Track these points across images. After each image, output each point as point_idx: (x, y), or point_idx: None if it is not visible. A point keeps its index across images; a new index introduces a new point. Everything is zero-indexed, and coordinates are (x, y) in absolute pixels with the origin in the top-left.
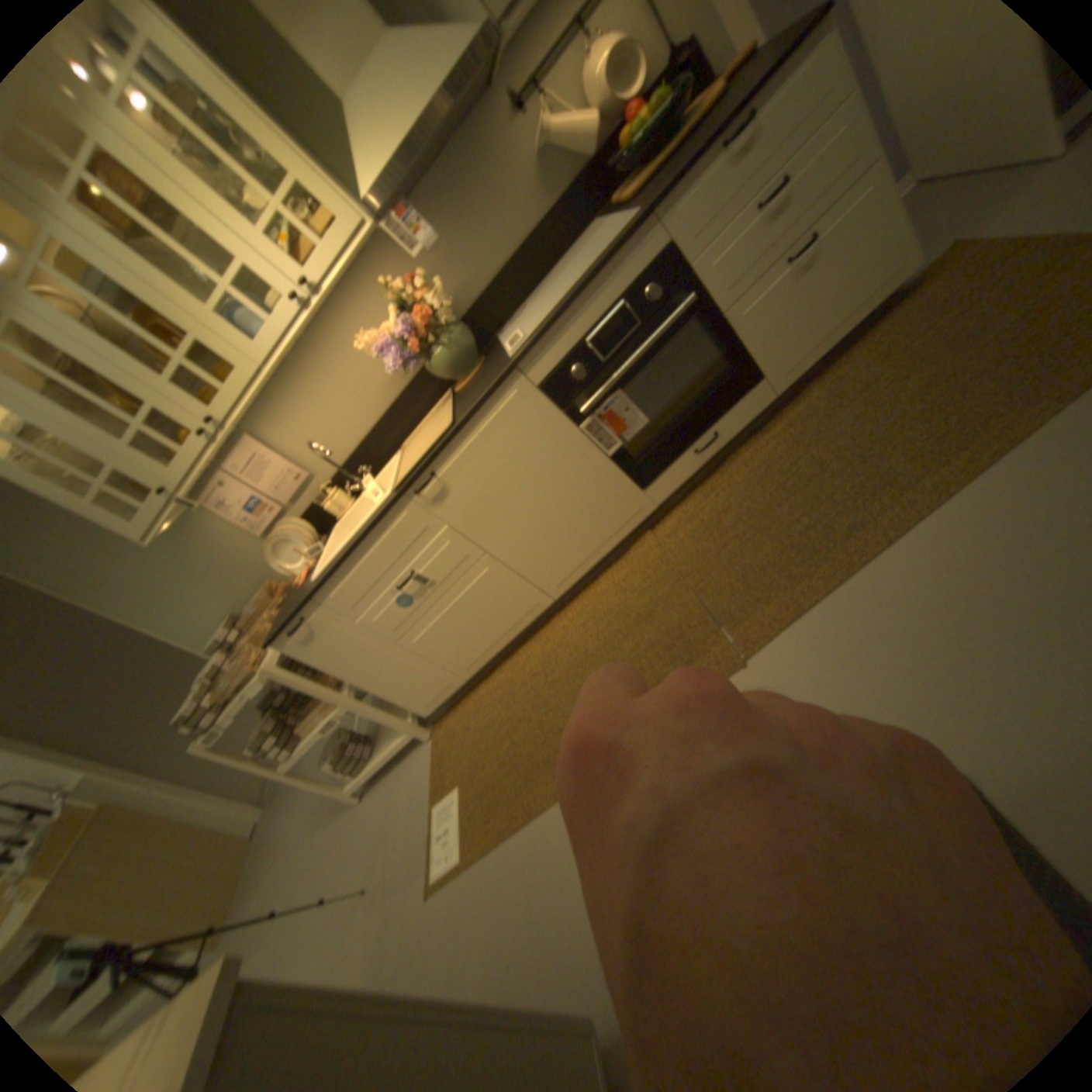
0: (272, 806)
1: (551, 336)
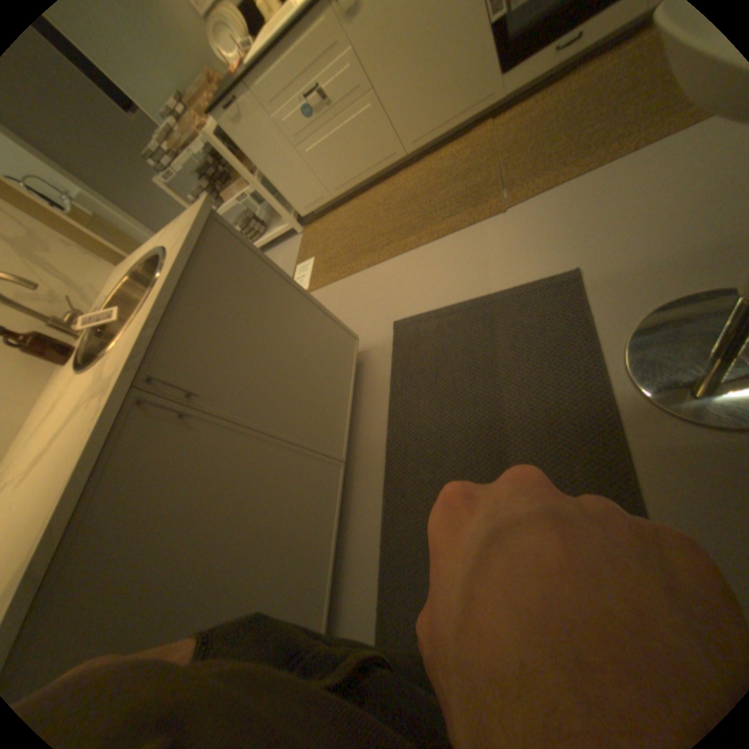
0: None
1: None
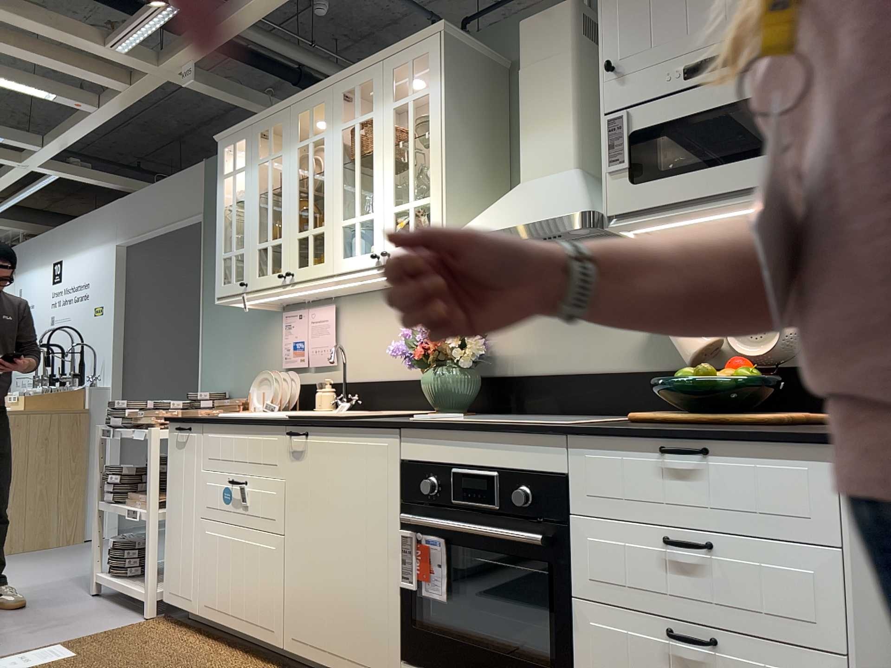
0: None
1: (433, 437)
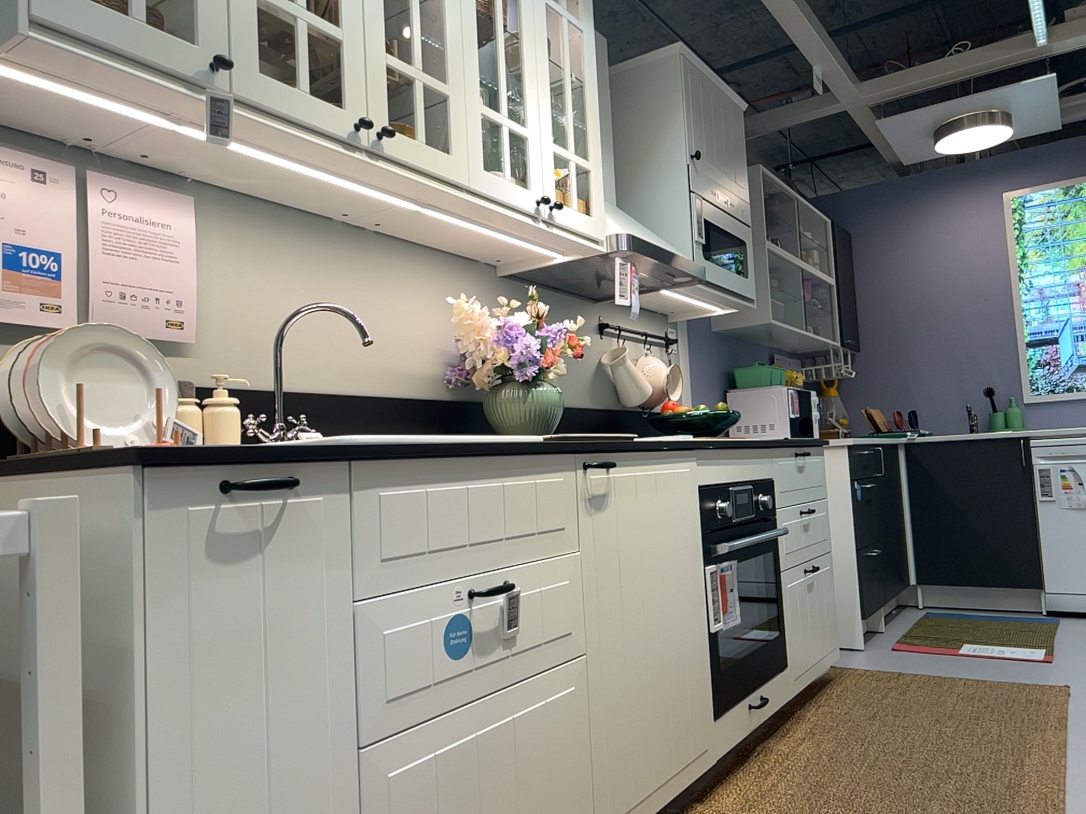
0: None
1: (718, 457)
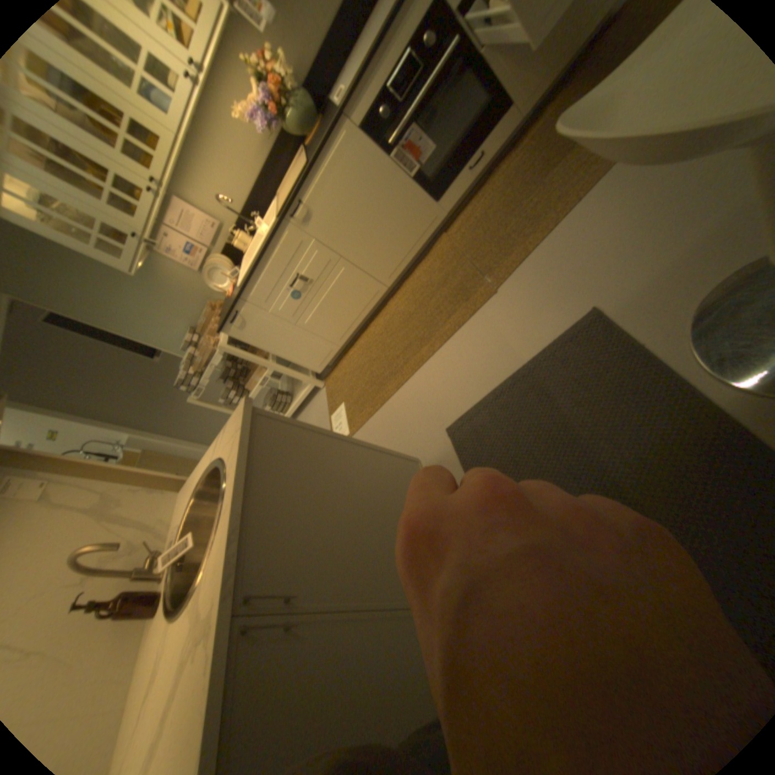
0: None
1: (364, 84)
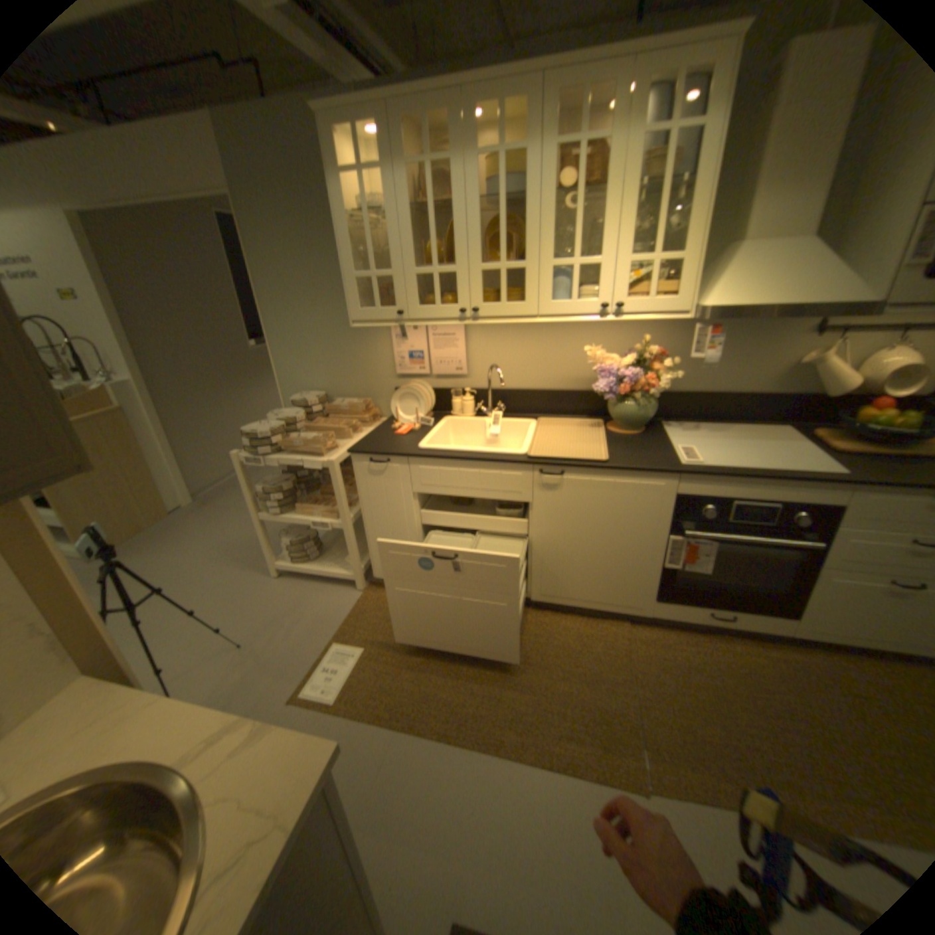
0: (199, 510)
1: (719, 481)
